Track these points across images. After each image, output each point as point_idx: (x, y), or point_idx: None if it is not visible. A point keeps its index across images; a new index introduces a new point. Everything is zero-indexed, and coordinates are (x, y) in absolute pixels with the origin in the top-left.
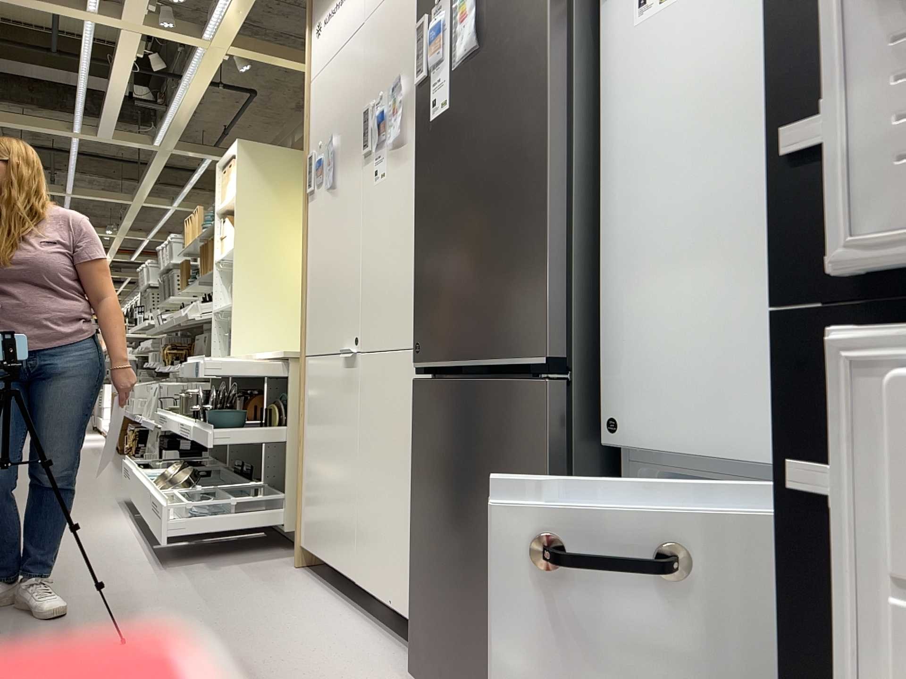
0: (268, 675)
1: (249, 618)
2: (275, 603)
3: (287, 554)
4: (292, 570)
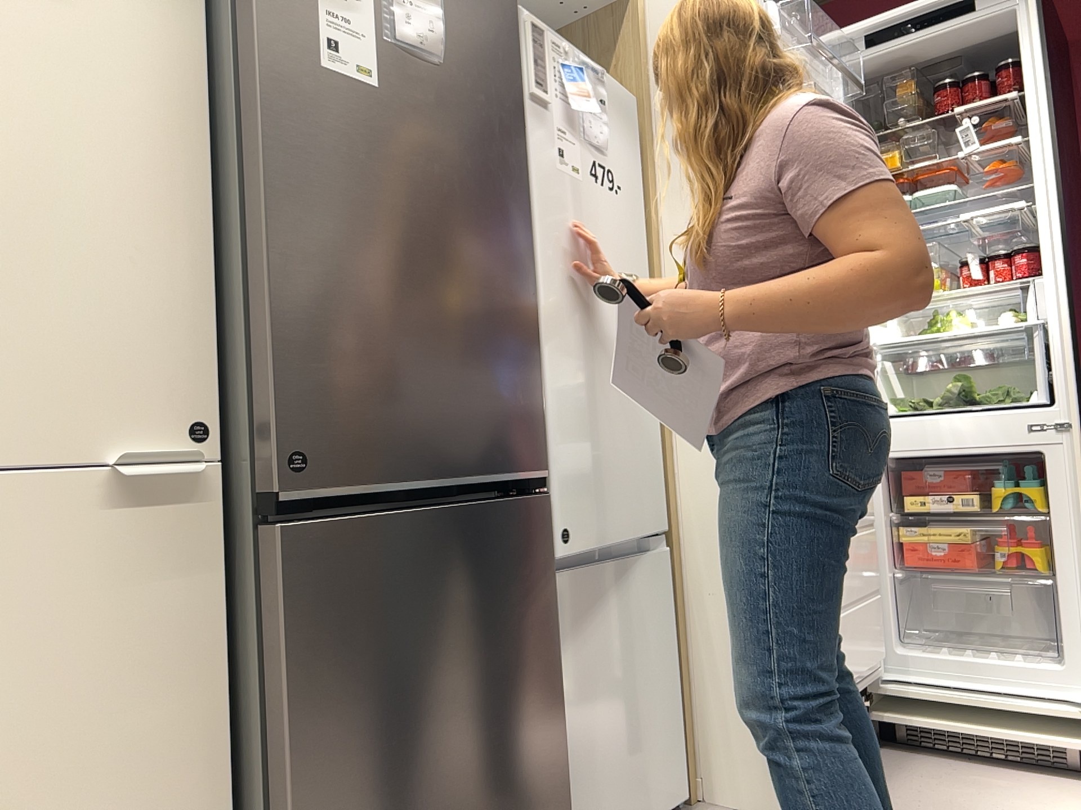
0: None
1: None
2: None
3: None
4: None
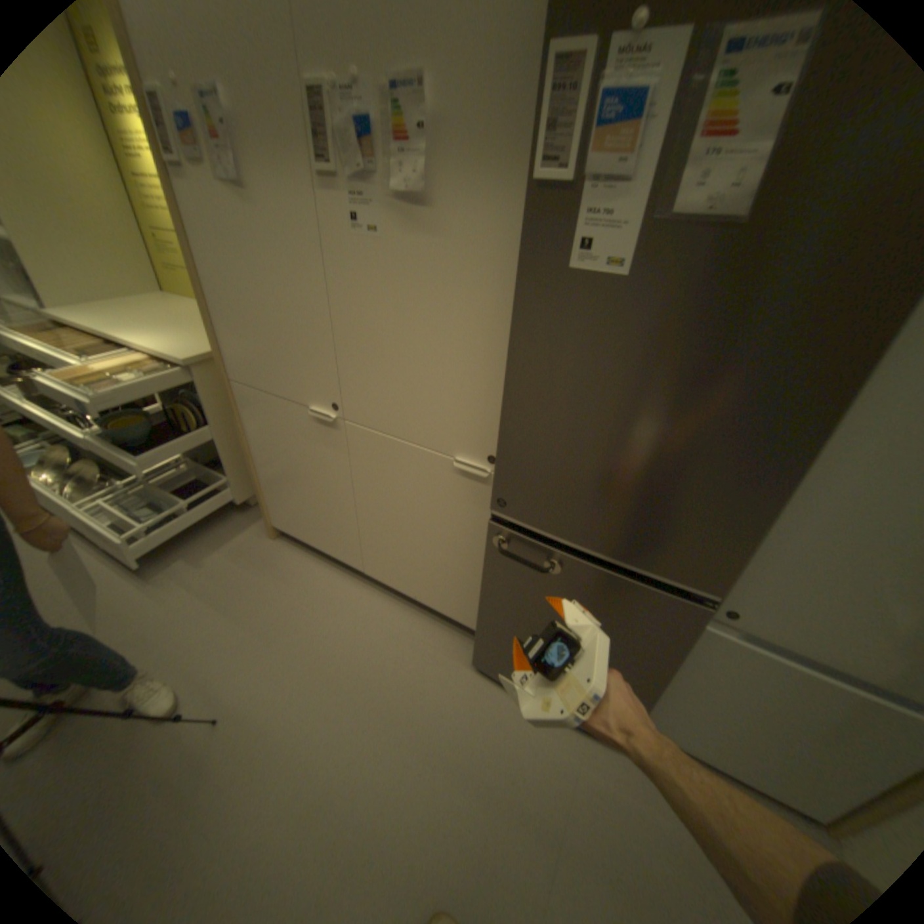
0: (369, 698)
1: (292, 627)
2: (295, 596)
3: (249, 520)
4: (272, 543)
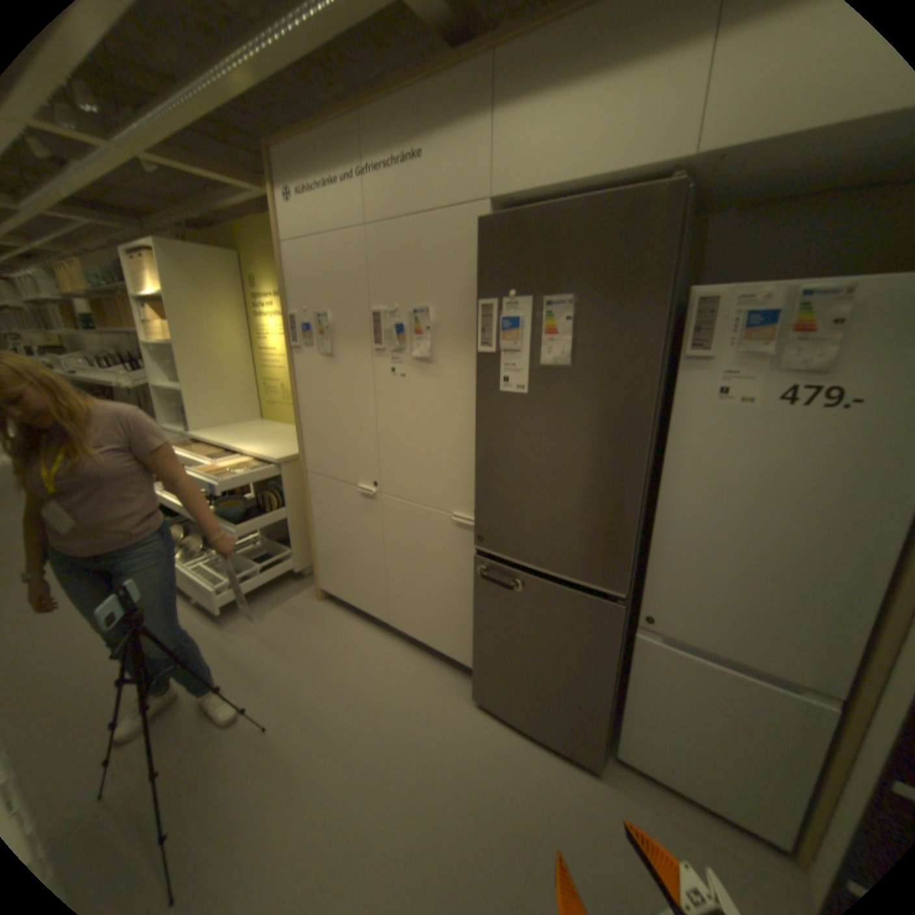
0: (385, 722)
1: (328, 666)
2: (333, 643)
3: (302, 586)
4: (318, 604)
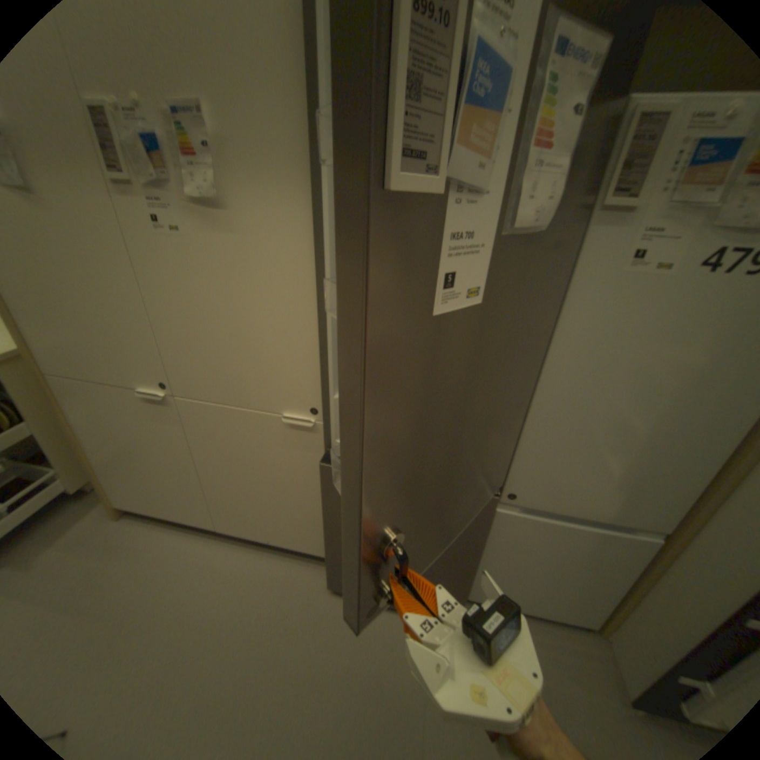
0: (235, 651)
1: (145, 605)
2: (146, 572)
3: (85, 507)
4: (114, 525)
